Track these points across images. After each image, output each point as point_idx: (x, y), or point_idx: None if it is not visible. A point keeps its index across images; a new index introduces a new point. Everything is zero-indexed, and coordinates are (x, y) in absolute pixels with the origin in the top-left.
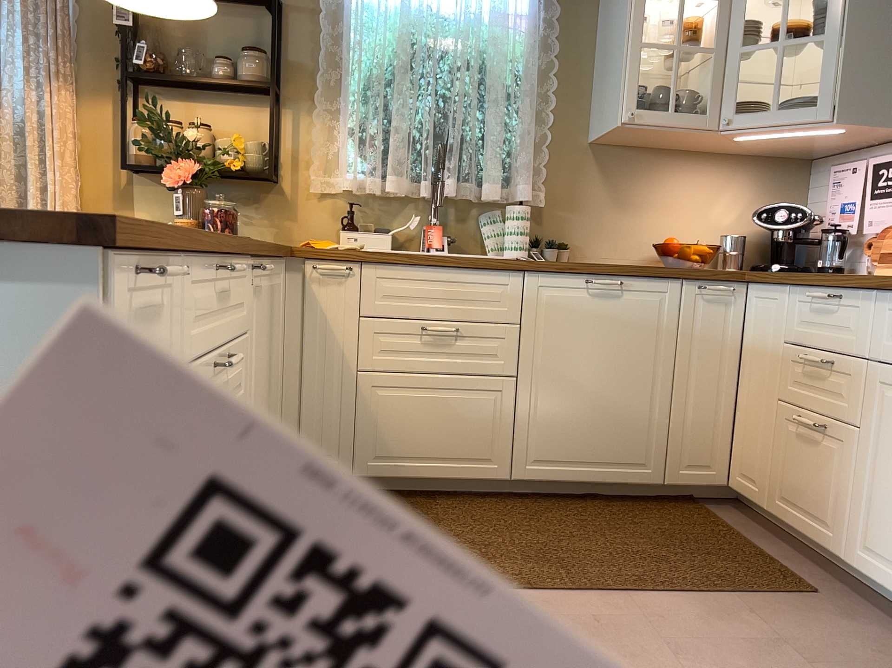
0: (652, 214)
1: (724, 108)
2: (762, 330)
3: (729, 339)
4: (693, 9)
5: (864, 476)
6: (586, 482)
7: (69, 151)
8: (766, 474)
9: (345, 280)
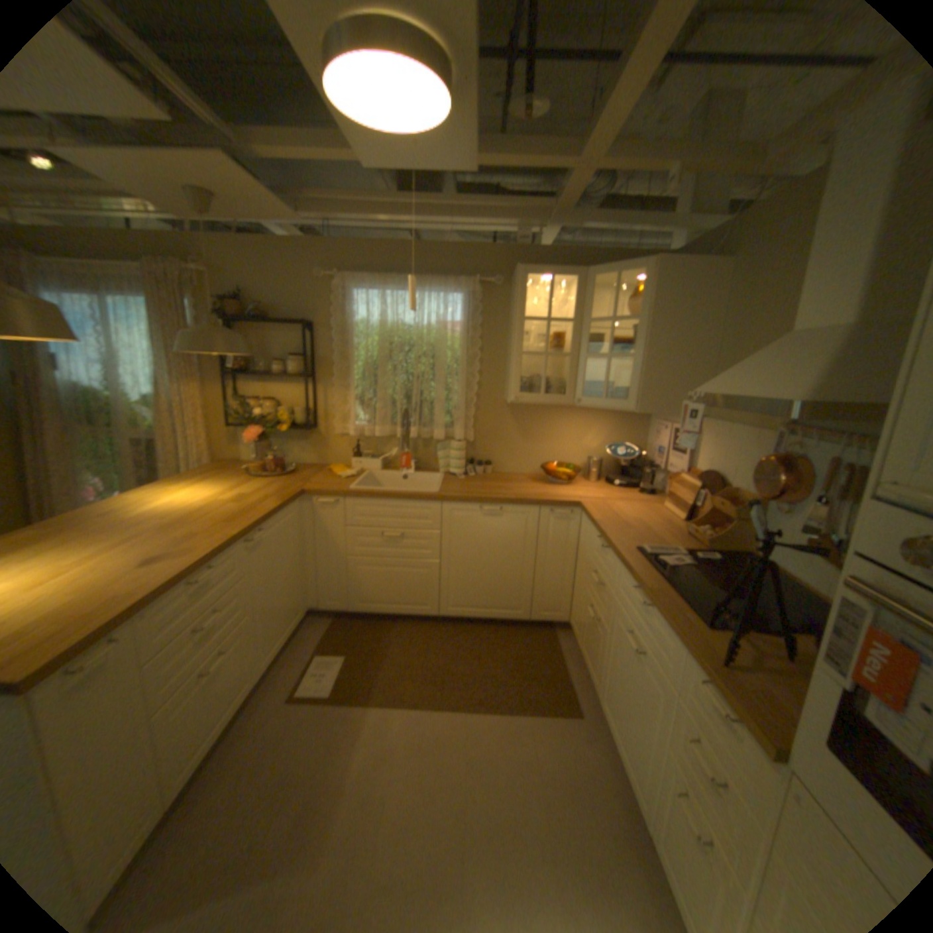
0: (545, 442)
1: (577, 391)
2: (585, 541)
3: (570, 540)
4: (569, 315)
5: (609, 660)
6: (483, 617)
7: (197, 415)
8: (581, 627)
9: (337, 506)
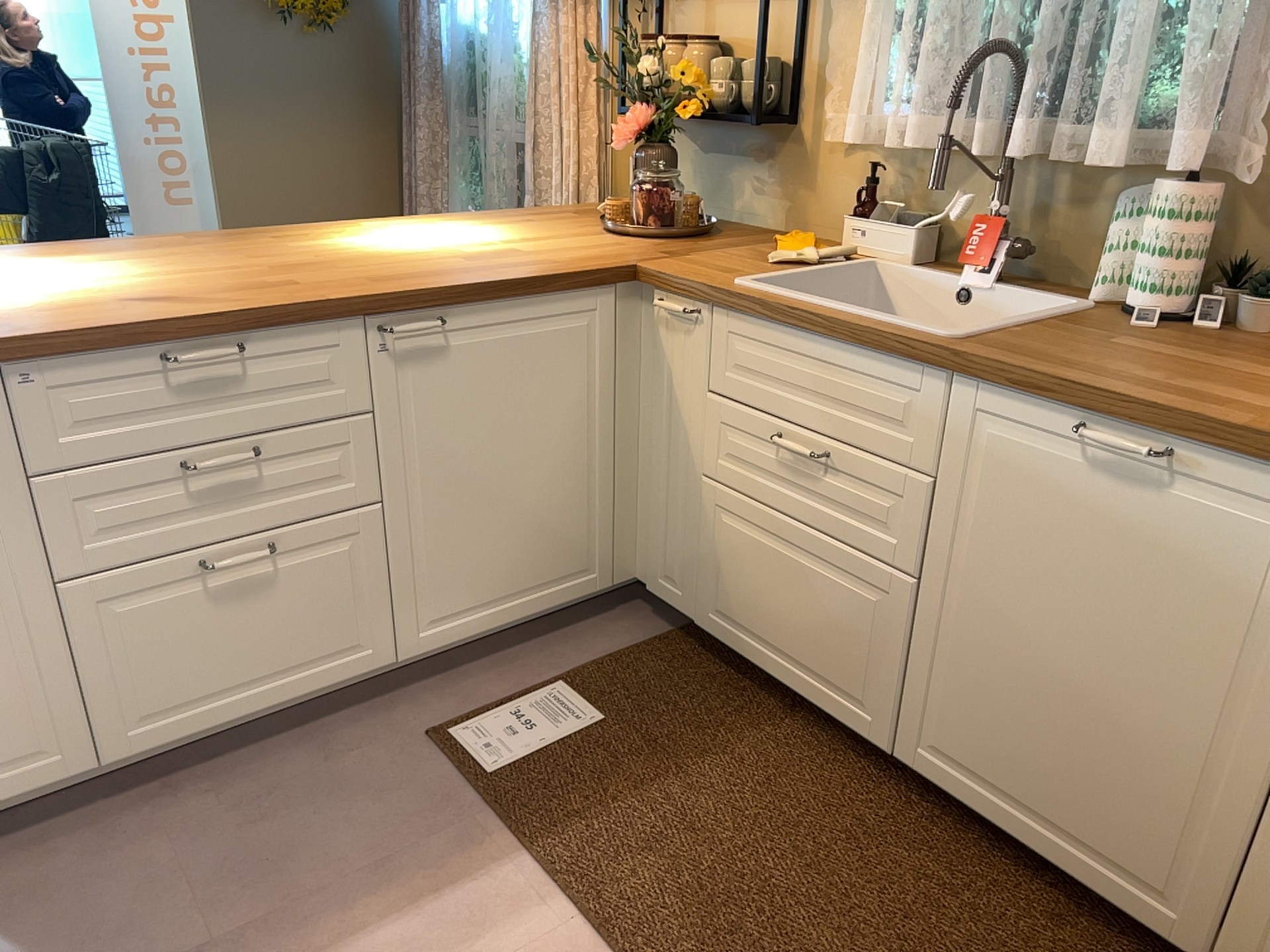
0: None
1: None
2: None
3: None
4: None
5: None
6: (1024, 843)
7: (583, 90)
8: None
9: (694, 327)
